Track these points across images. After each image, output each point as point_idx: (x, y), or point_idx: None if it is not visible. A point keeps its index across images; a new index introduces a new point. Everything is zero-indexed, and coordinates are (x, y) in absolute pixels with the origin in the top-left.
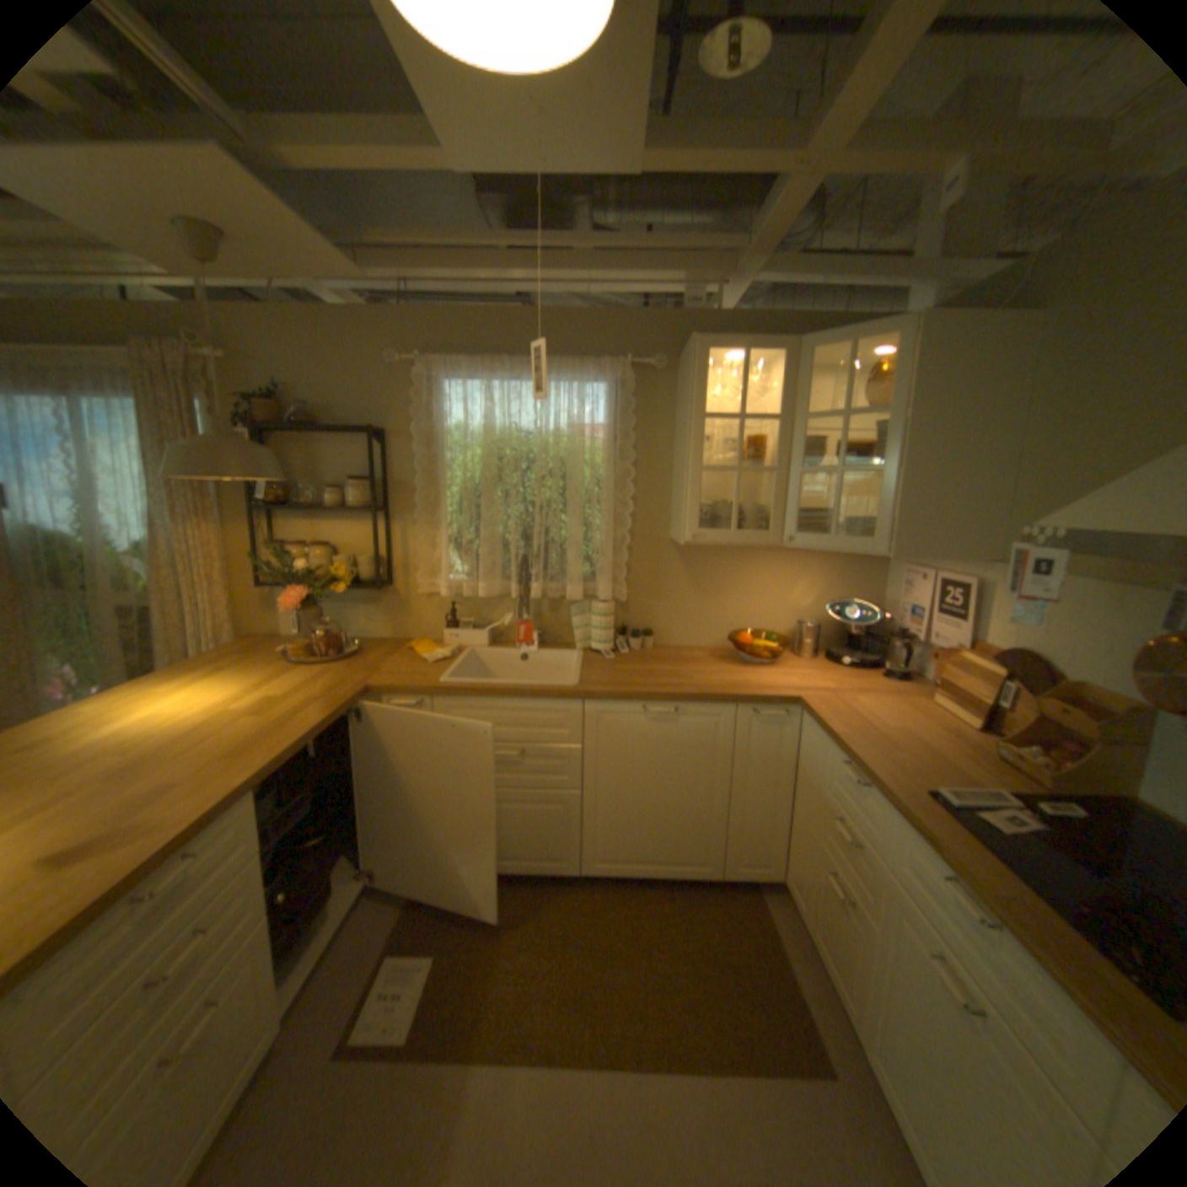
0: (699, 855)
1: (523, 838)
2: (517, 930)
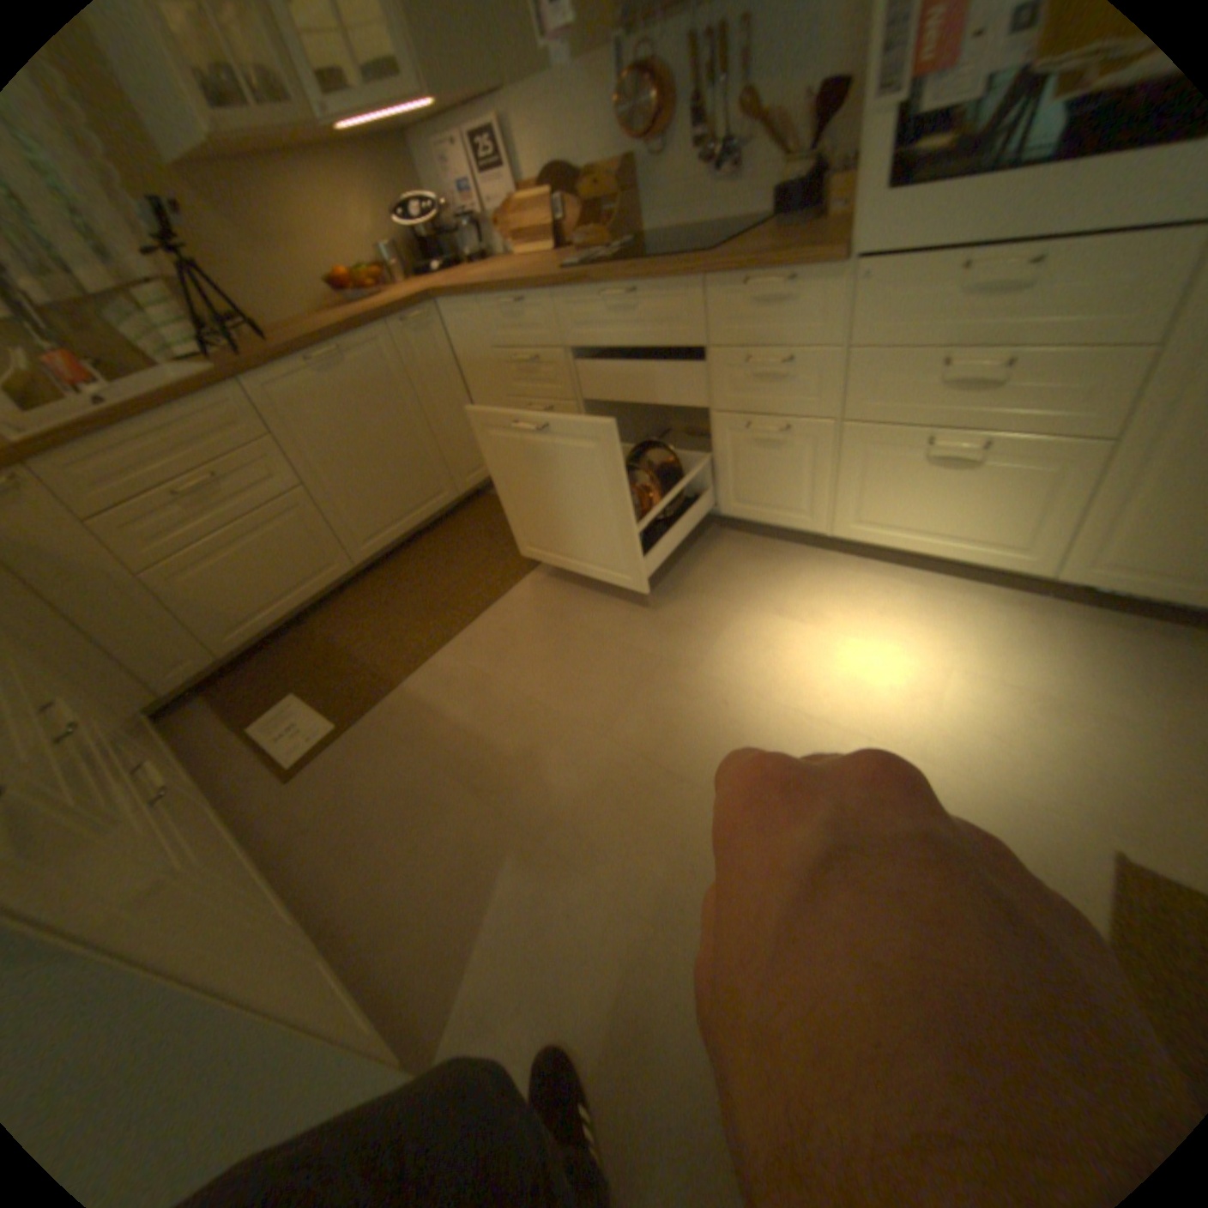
0: (430, 484)
1: (278, 565)
2: (339, 630)
